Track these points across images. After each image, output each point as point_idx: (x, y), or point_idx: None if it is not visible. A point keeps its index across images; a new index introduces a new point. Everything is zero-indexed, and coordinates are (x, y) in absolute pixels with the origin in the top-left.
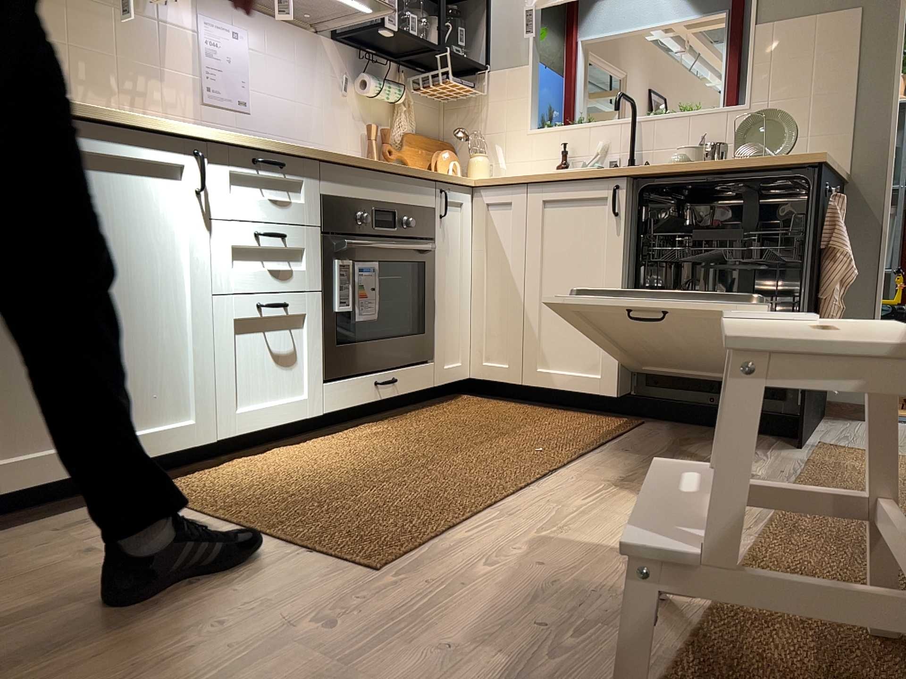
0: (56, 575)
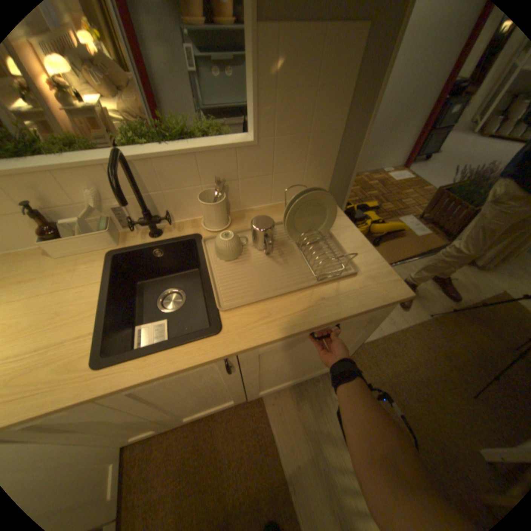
0: None
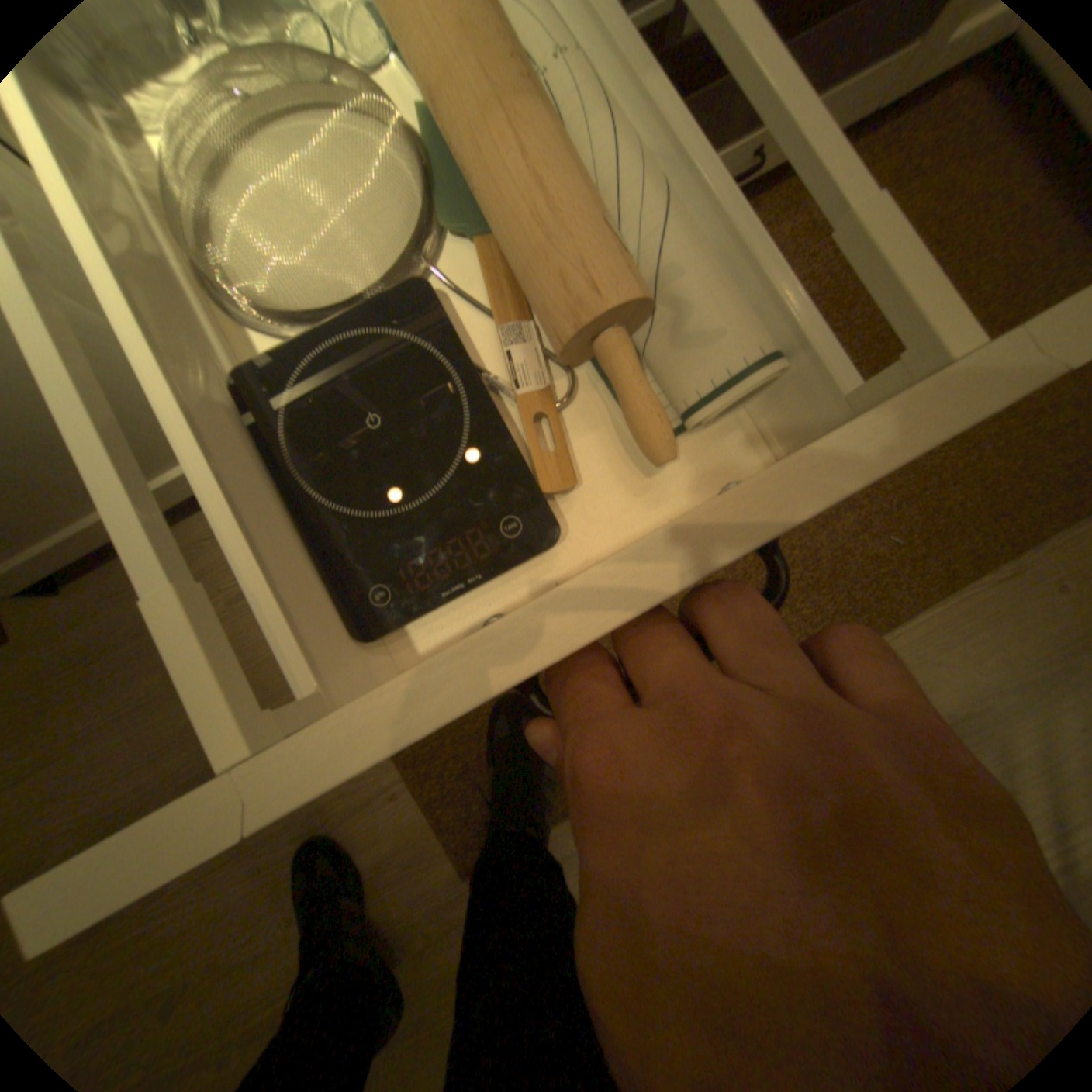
0: (151, 724)
